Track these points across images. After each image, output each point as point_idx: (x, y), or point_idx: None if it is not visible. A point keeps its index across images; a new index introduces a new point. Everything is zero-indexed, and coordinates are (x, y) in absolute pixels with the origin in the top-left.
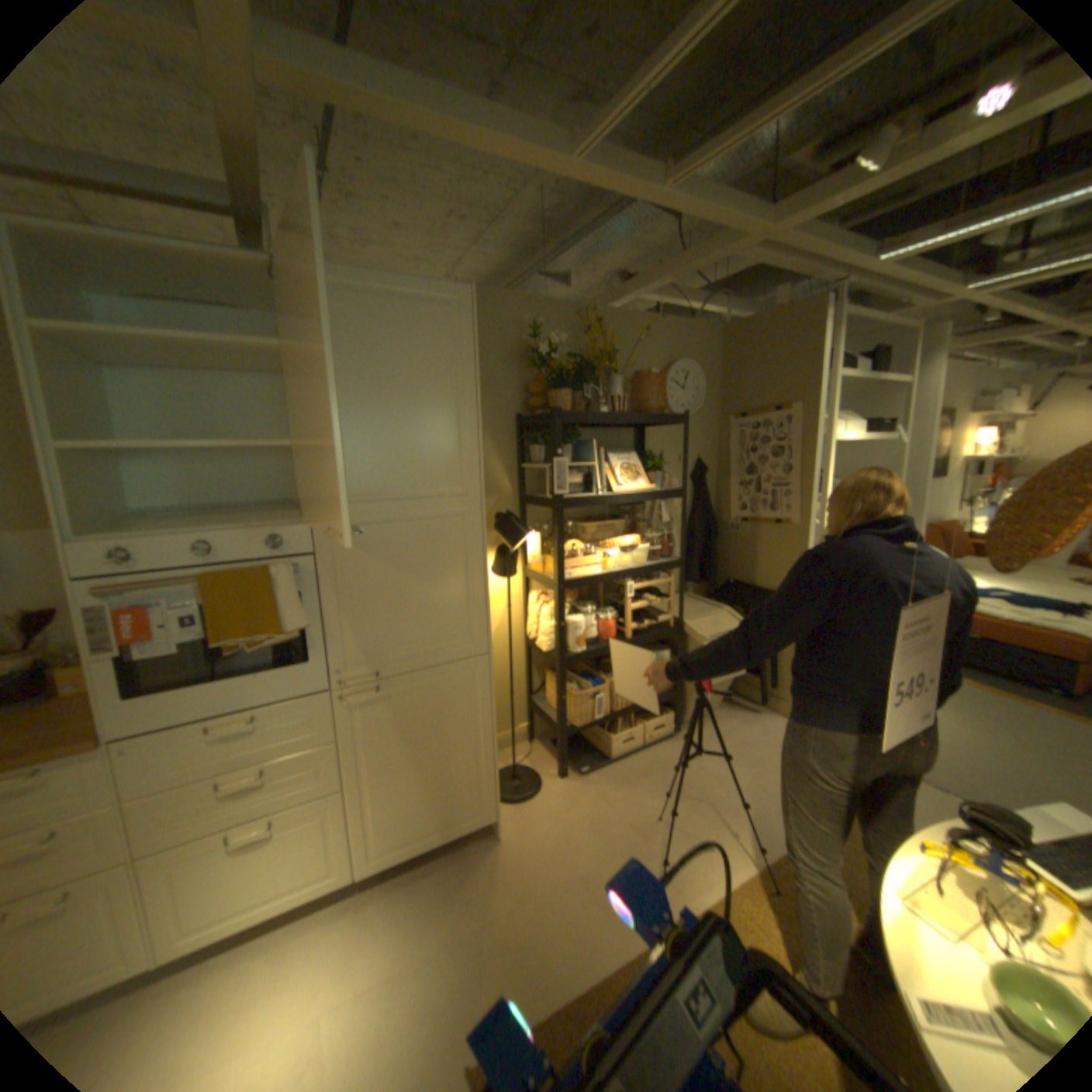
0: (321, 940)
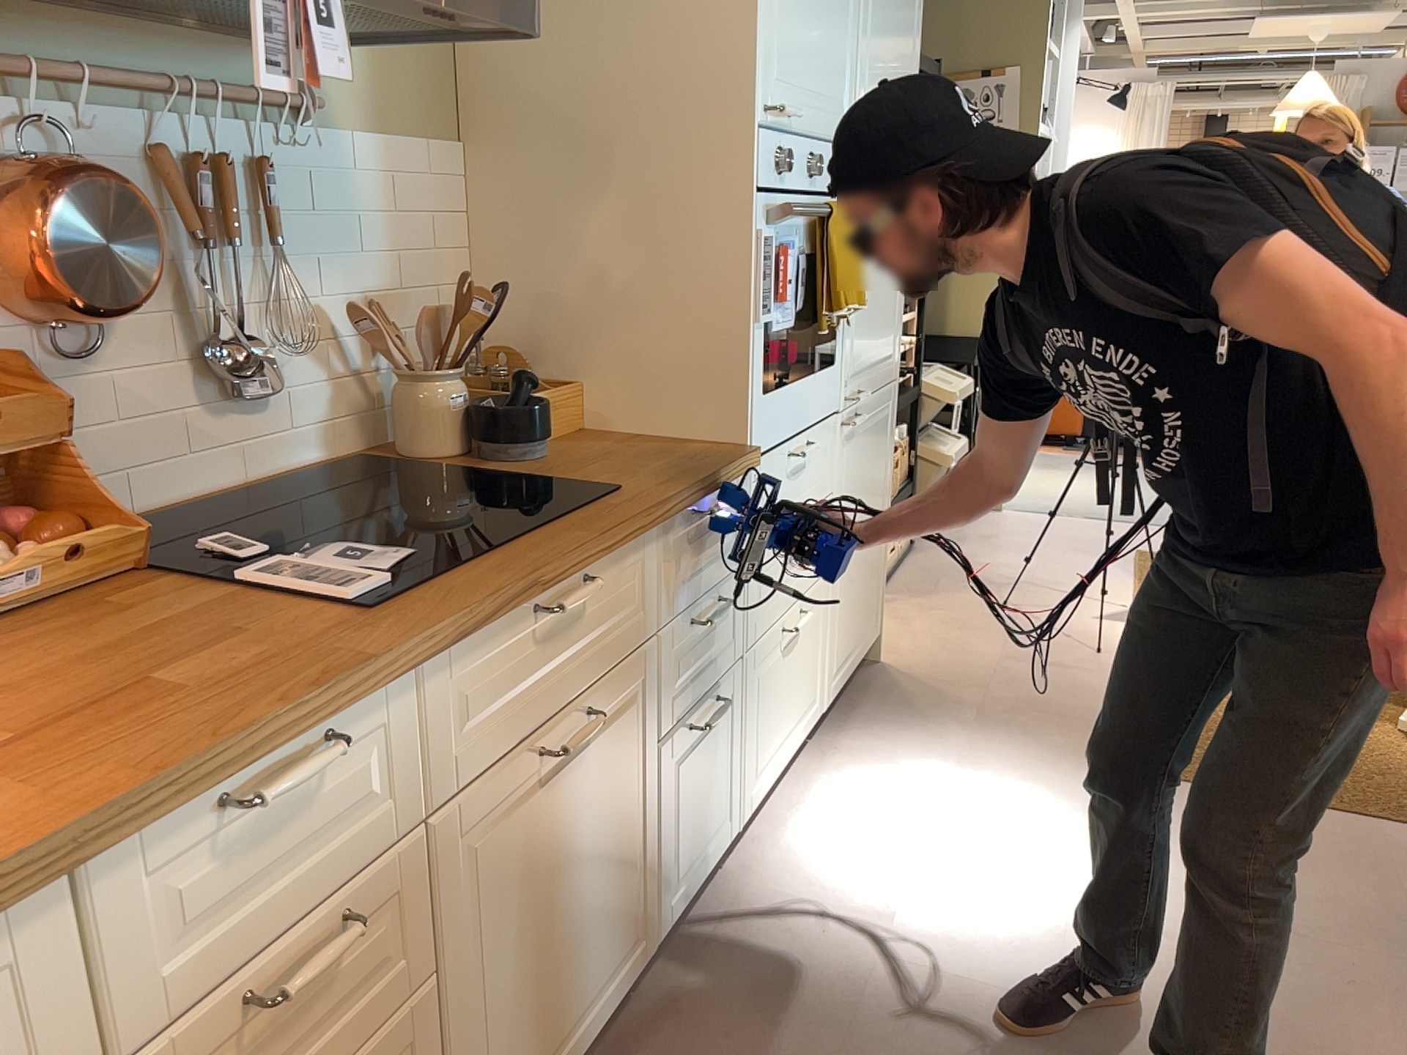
0: (840, 773)
